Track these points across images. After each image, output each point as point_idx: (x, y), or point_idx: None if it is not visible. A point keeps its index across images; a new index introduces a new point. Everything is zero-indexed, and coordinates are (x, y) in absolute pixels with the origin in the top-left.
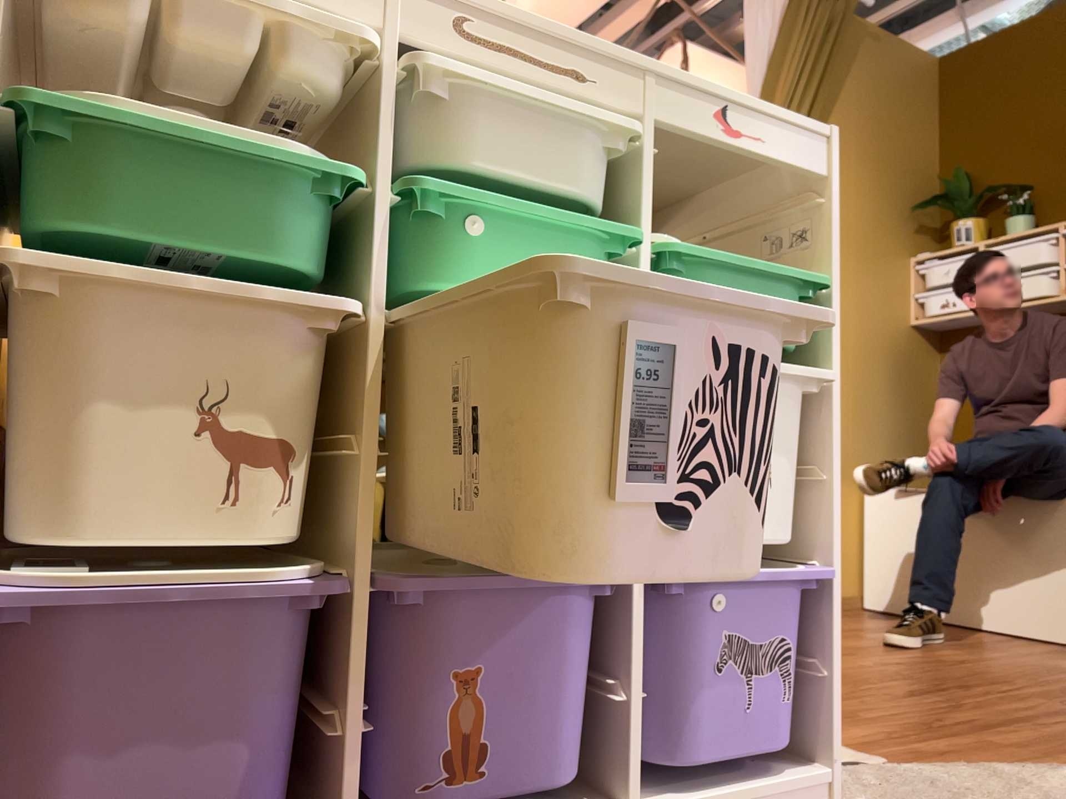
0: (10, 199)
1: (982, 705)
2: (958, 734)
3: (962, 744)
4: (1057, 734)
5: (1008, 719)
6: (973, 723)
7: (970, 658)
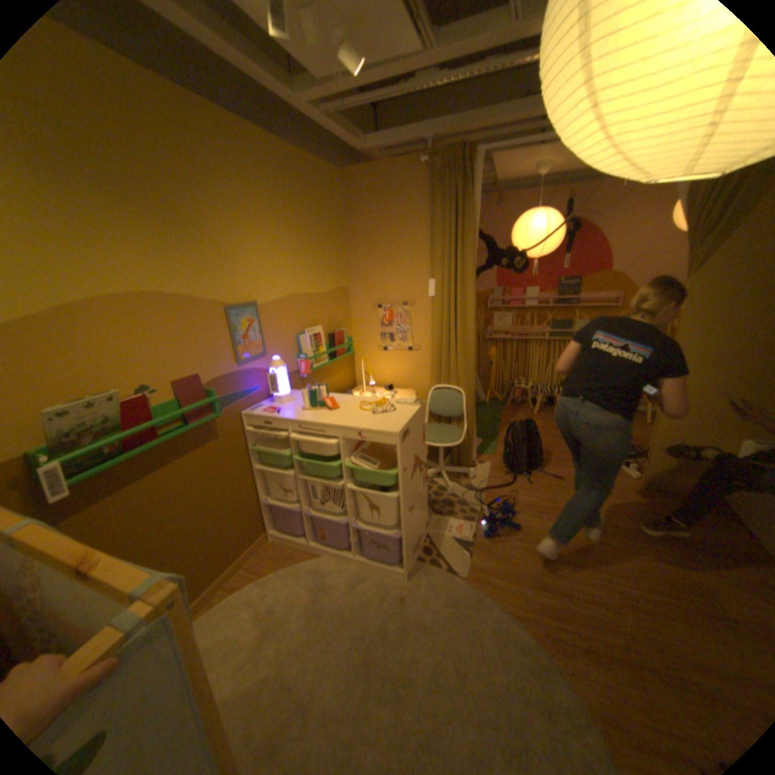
0: (258, 453)
1: (570, 585)
2: (517, 587)
3: (506, 591)
4: (557, 612)
5: (558, 596)
6: (538, 588)
7: (663, 564)
